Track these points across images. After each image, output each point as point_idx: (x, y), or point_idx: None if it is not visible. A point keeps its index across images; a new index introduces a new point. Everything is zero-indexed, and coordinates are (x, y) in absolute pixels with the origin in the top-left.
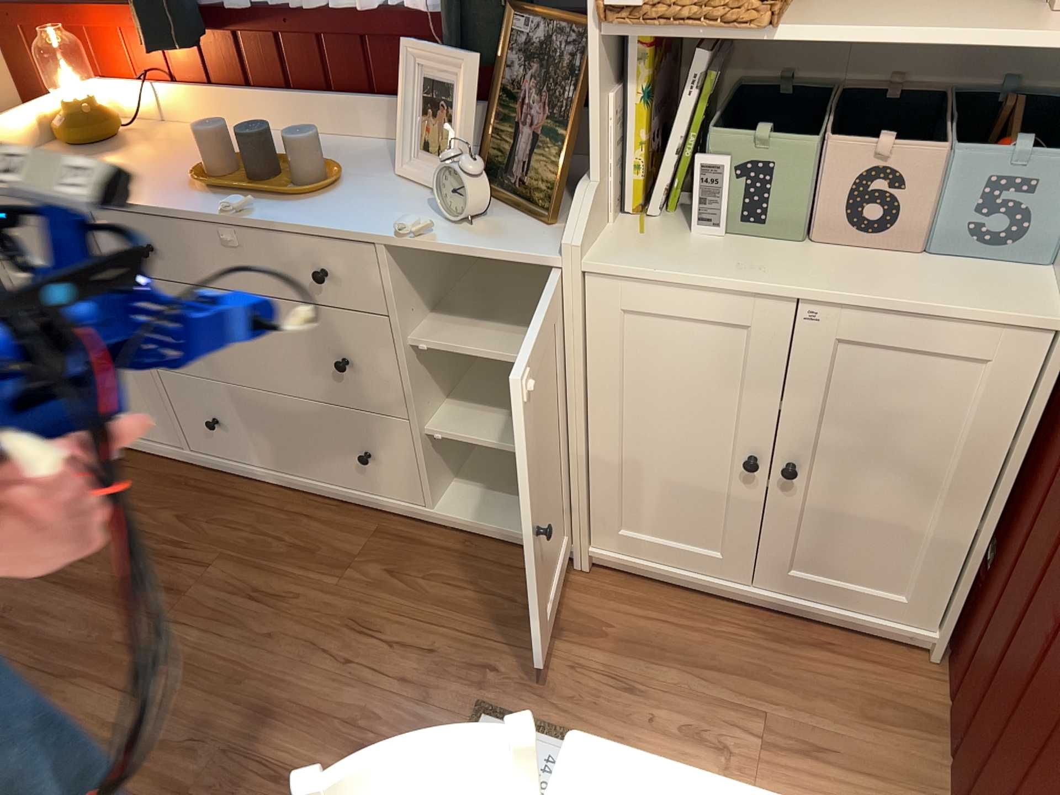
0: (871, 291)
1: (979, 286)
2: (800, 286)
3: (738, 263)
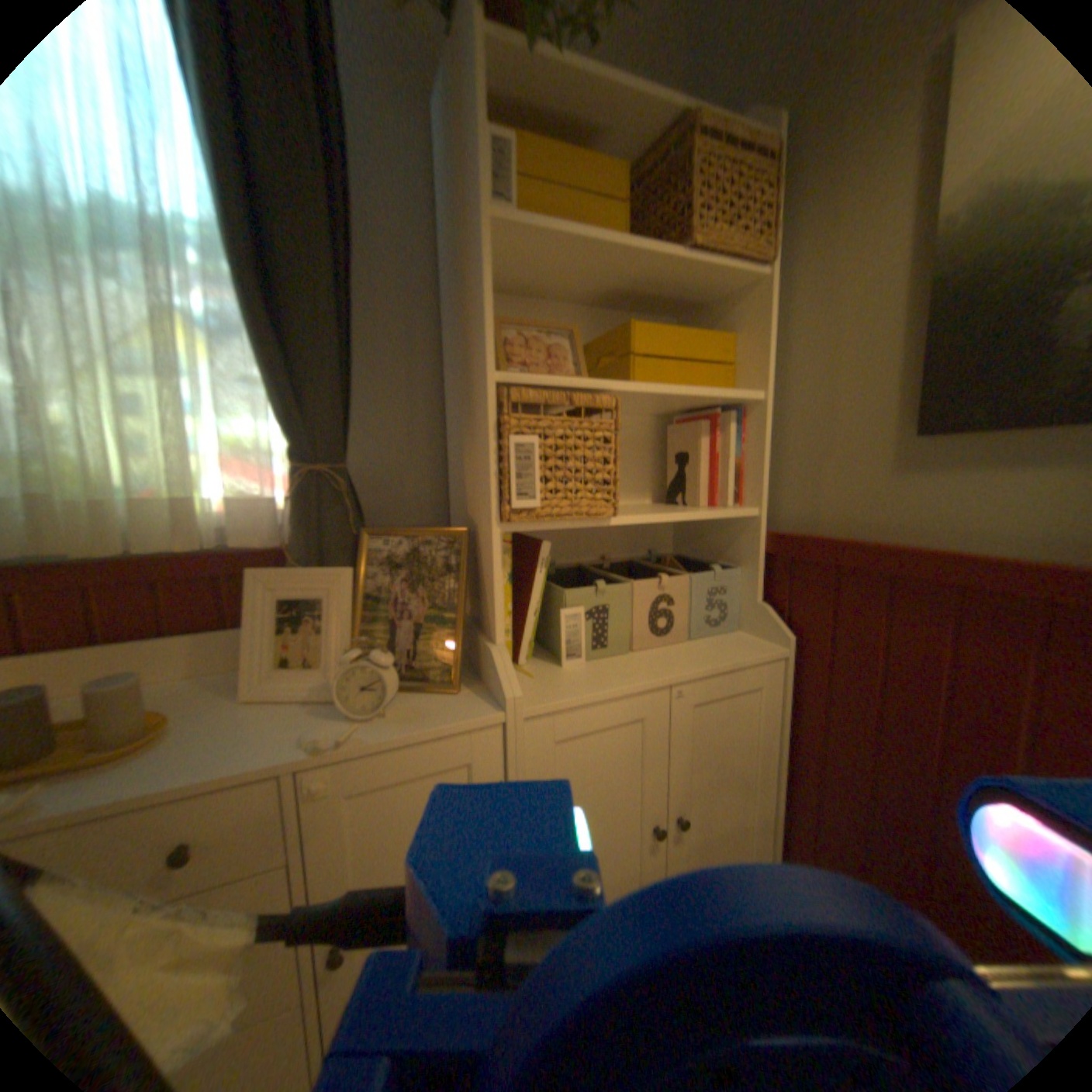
0: (704, 662)
1: (735, 644)
2: (670, 672)
3: (618, 672)
